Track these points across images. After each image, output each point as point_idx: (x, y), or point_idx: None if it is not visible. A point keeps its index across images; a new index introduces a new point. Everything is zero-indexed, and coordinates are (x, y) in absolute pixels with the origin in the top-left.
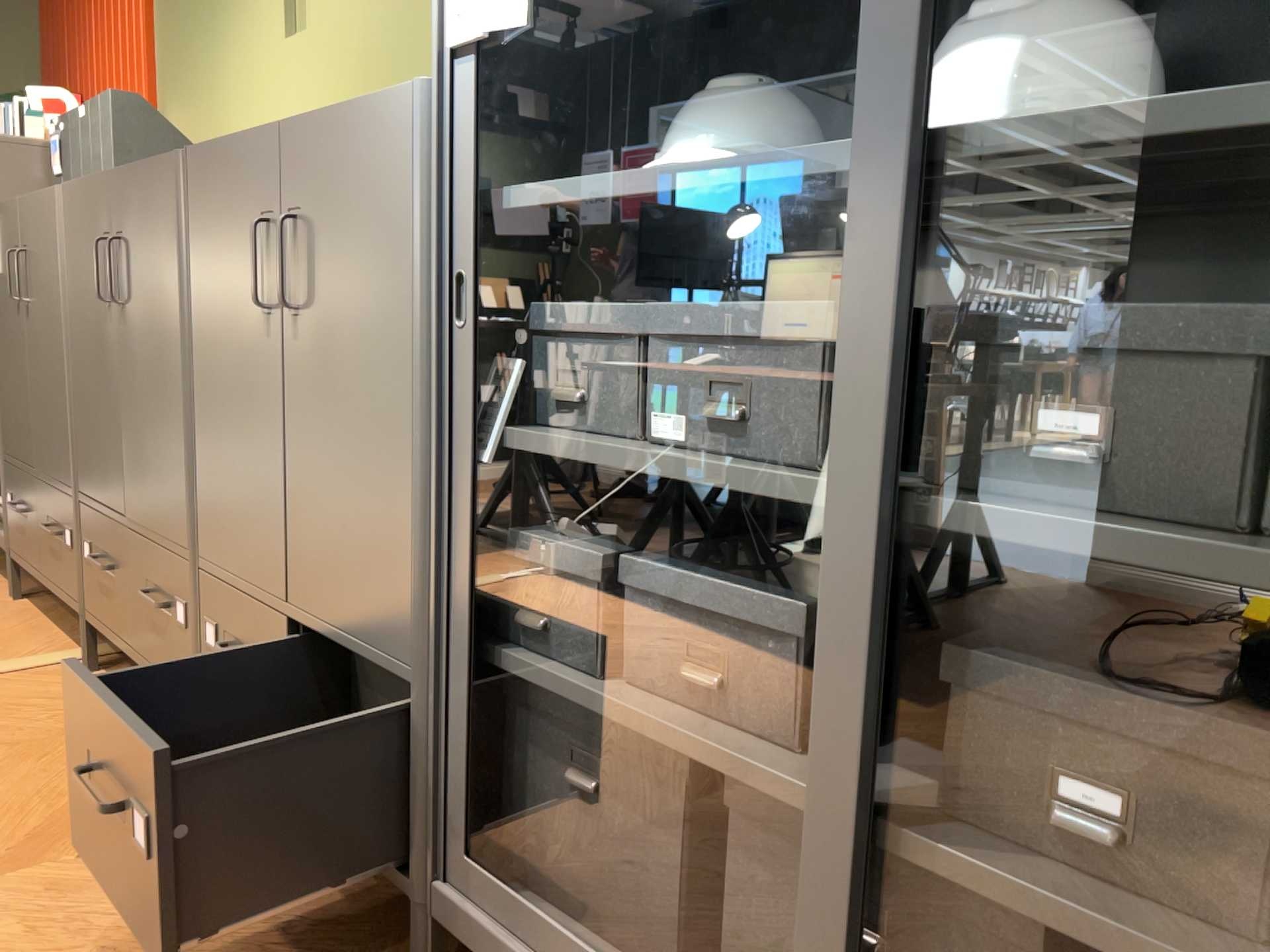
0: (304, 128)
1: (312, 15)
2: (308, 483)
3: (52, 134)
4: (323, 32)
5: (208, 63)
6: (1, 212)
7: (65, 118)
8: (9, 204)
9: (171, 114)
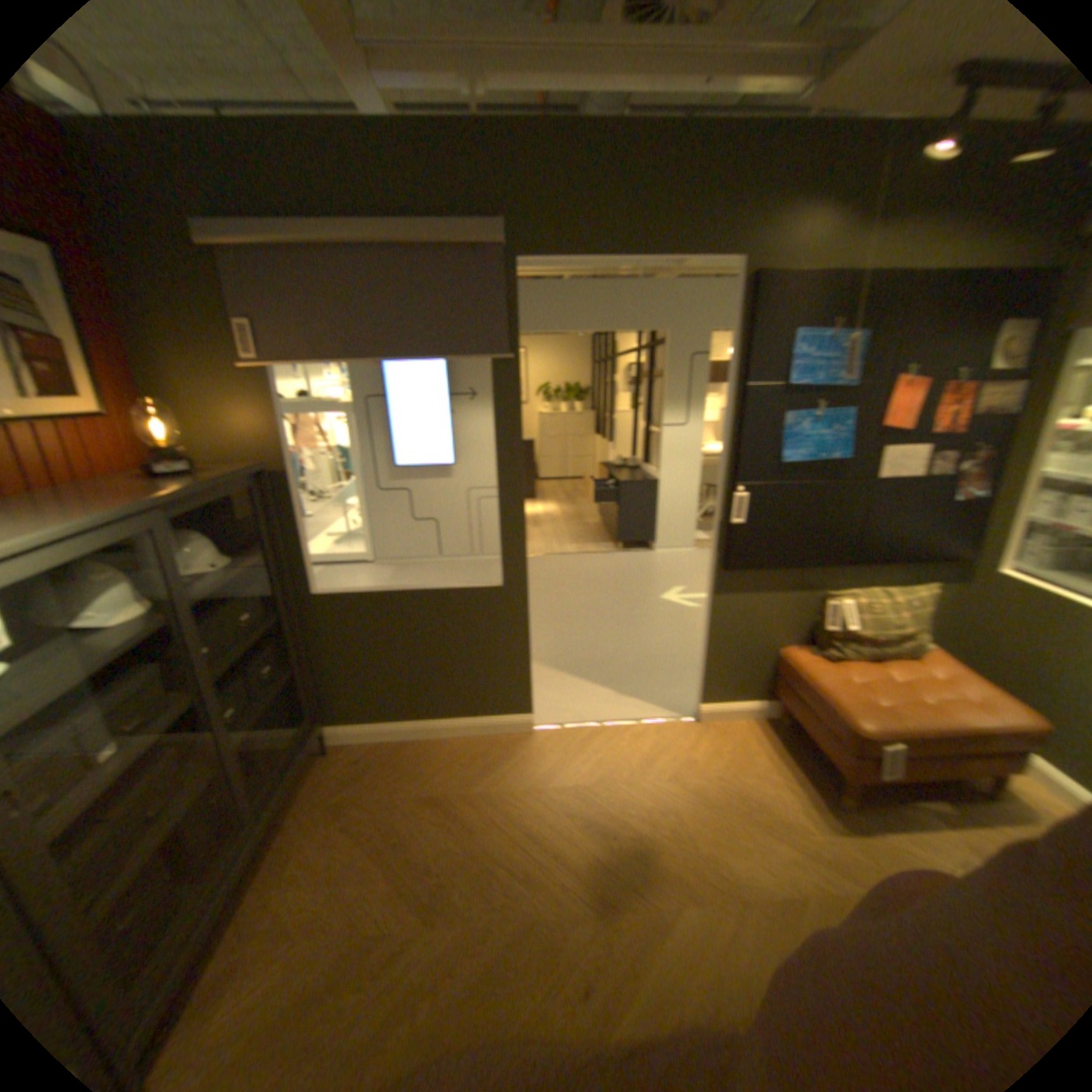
0: None
1: None
2: None
3: None
4: None
5: None
6: None
7: None
8: None
9: None
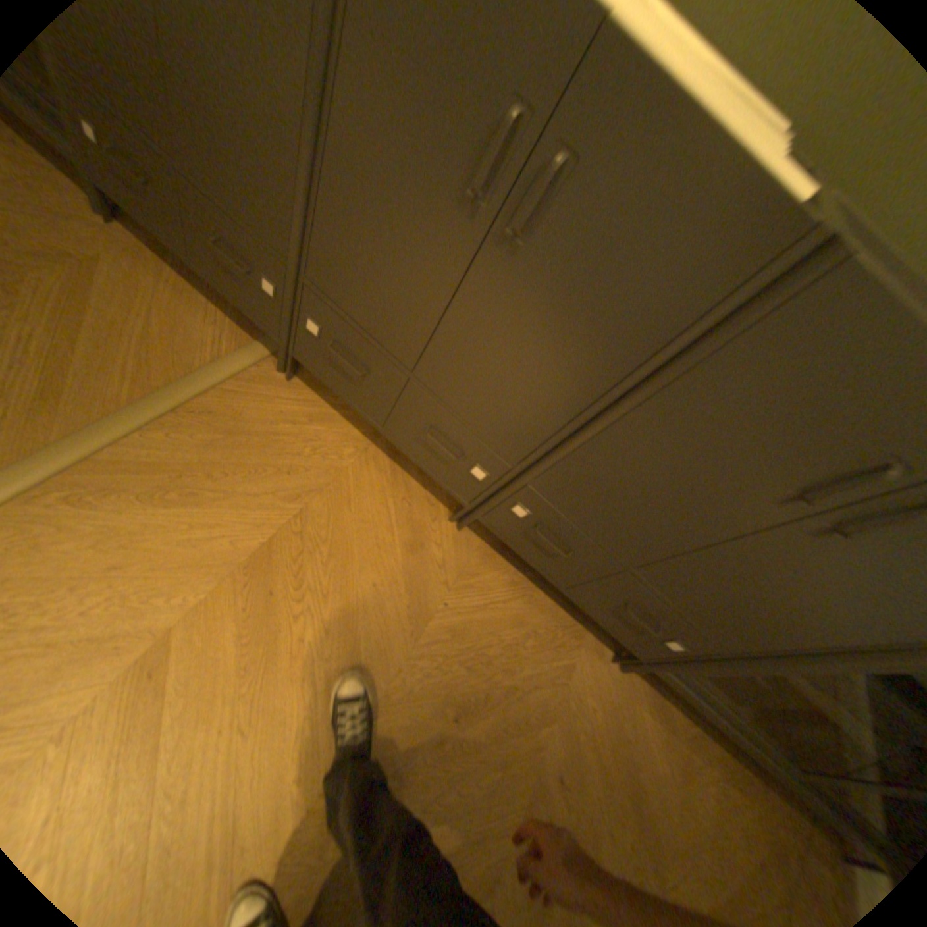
0: None
1: None
2: (725, 571)
3: None
4: None
5: None
6: None
7: None
8: None
9: None
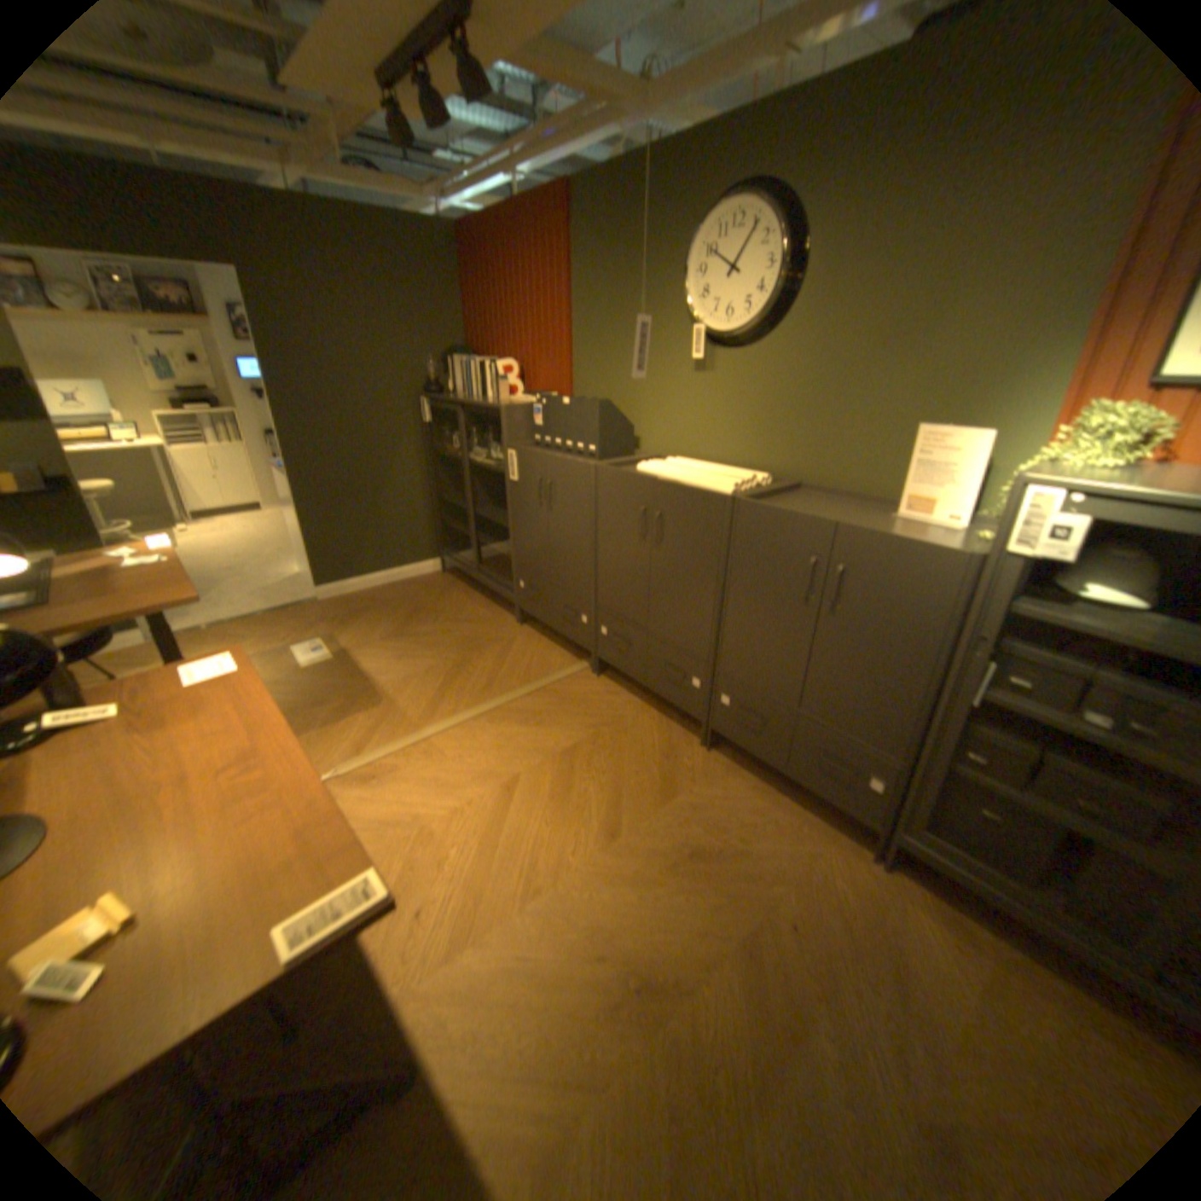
0: (862, 533)
1: (720, 364)
2: (830, 671)
3: (532, 400)
4: (728, 376)
5: (621, 362)
6: (523, 451)
7: (545, 395)
8: (531, 449)
9: (585, 380)
